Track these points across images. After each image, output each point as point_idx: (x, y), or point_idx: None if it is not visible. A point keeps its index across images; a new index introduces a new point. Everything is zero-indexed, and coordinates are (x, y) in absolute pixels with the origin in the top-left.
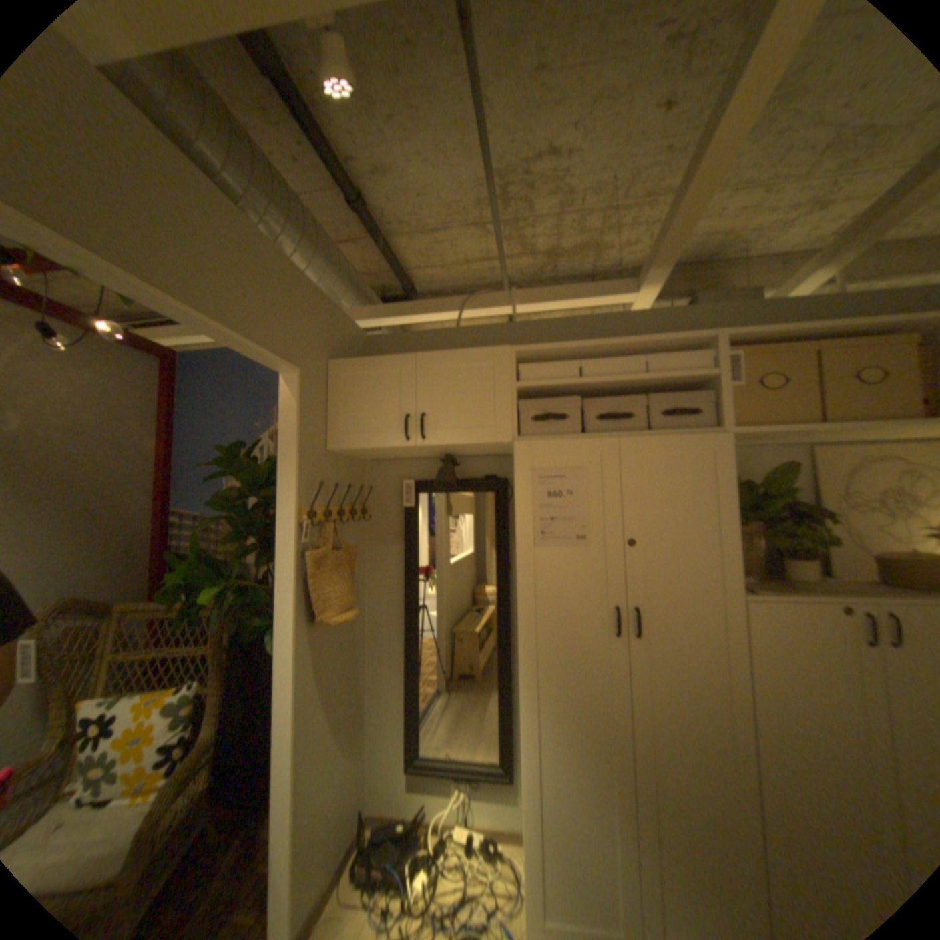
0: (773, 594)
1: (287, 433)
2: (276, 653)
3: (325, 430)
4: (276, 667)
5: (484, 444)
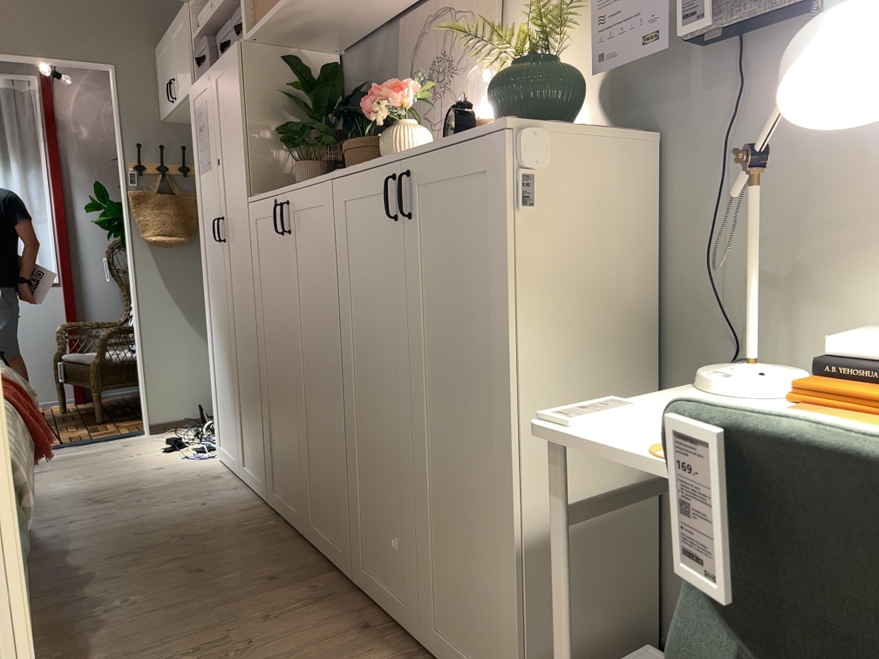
0: (261, 194)
1: (113, 112)
2: (127, 255)
3: (157, 105)
4: (127, 264)
5: (189, 94)
